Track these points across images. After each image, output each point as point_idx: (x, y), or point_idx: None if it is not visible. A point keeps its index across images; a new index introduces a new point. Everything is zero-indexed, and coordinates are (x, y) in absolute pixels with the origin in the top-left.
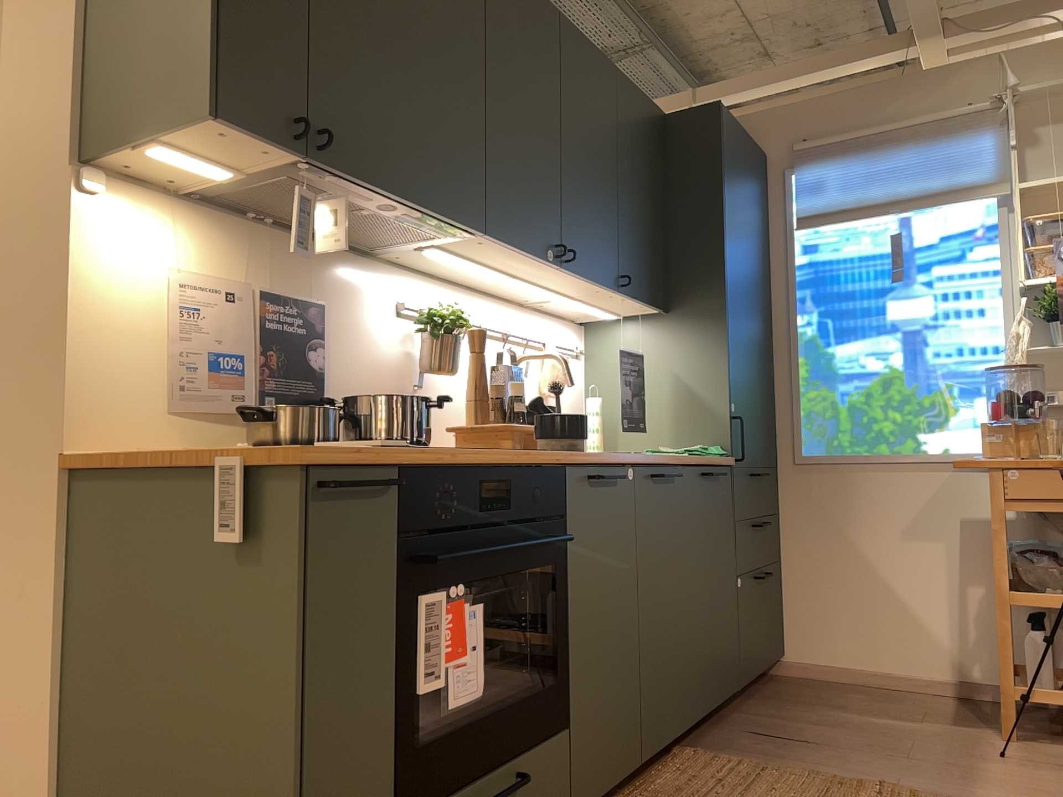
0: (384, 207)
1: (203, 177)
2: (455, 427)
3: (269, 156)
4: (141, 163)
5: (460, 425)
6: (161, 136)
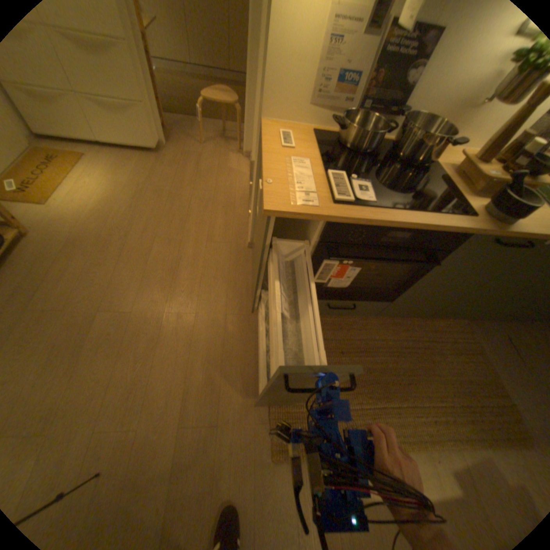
0: None
1: None
2: (466, 154)
3: None
4: None
5: (471, 153)
6: None
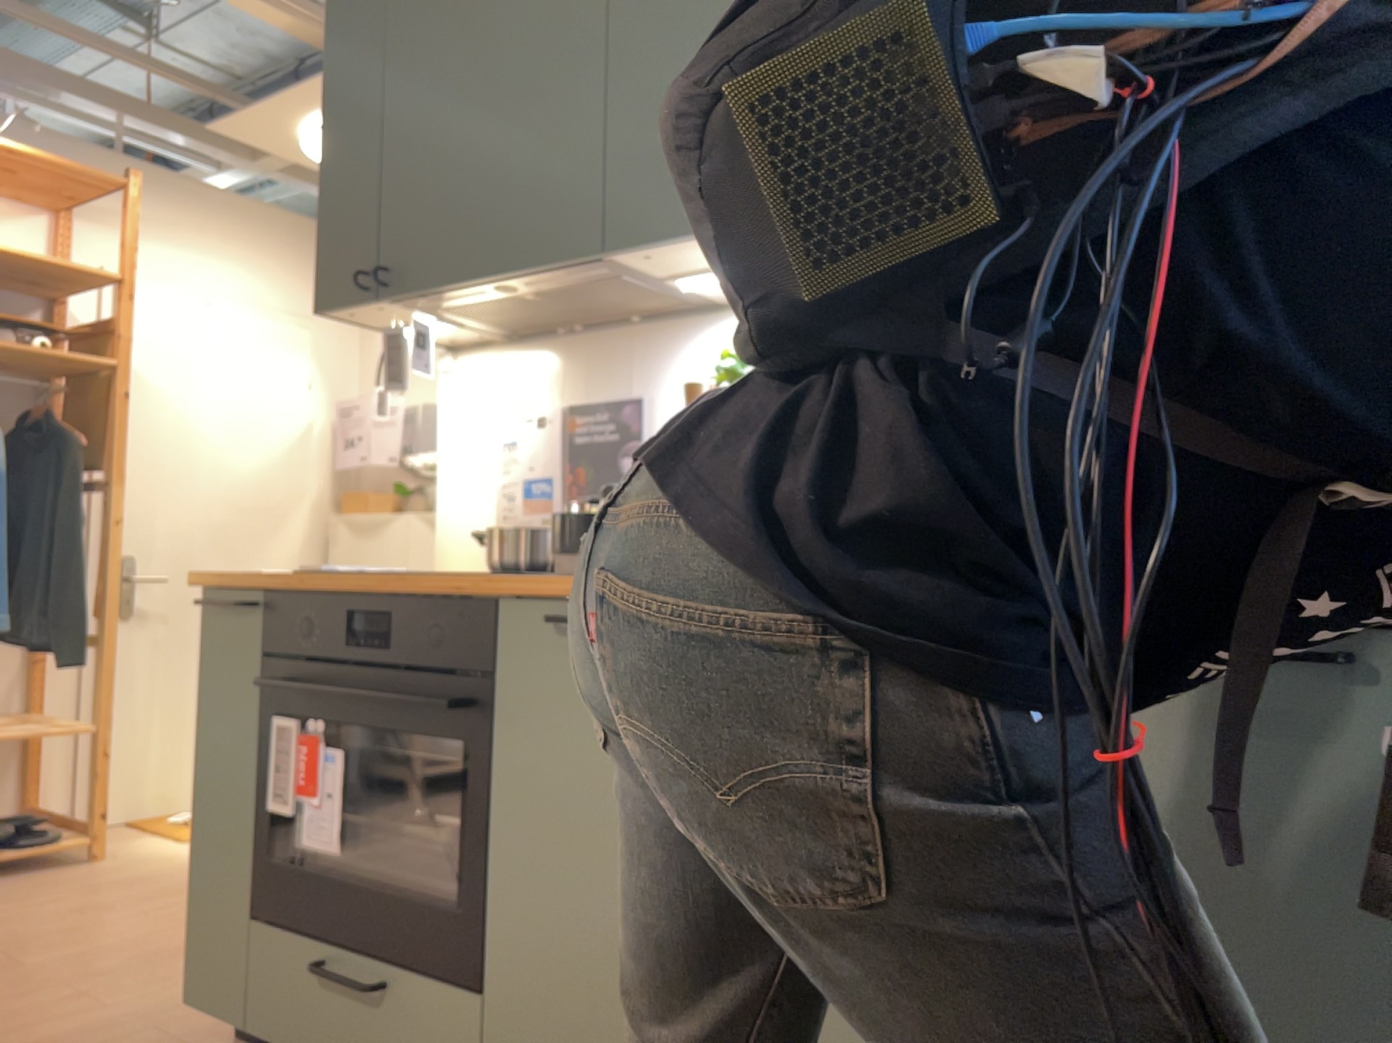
0: (512, 289)
1: (463, 330)
2: None
3: (391, 309)
4: (451, 336)
5: None
6: (373, 329)
